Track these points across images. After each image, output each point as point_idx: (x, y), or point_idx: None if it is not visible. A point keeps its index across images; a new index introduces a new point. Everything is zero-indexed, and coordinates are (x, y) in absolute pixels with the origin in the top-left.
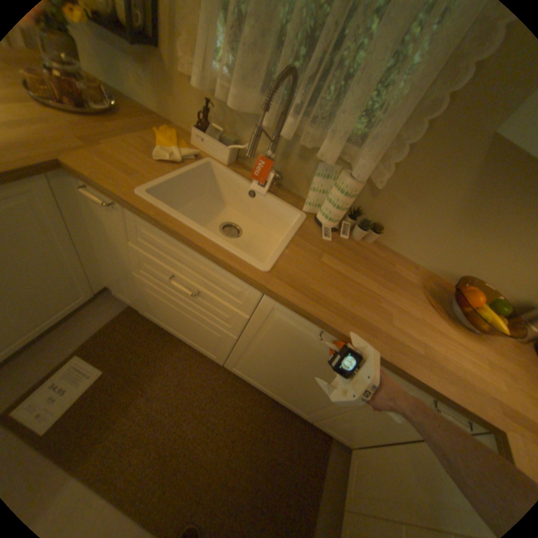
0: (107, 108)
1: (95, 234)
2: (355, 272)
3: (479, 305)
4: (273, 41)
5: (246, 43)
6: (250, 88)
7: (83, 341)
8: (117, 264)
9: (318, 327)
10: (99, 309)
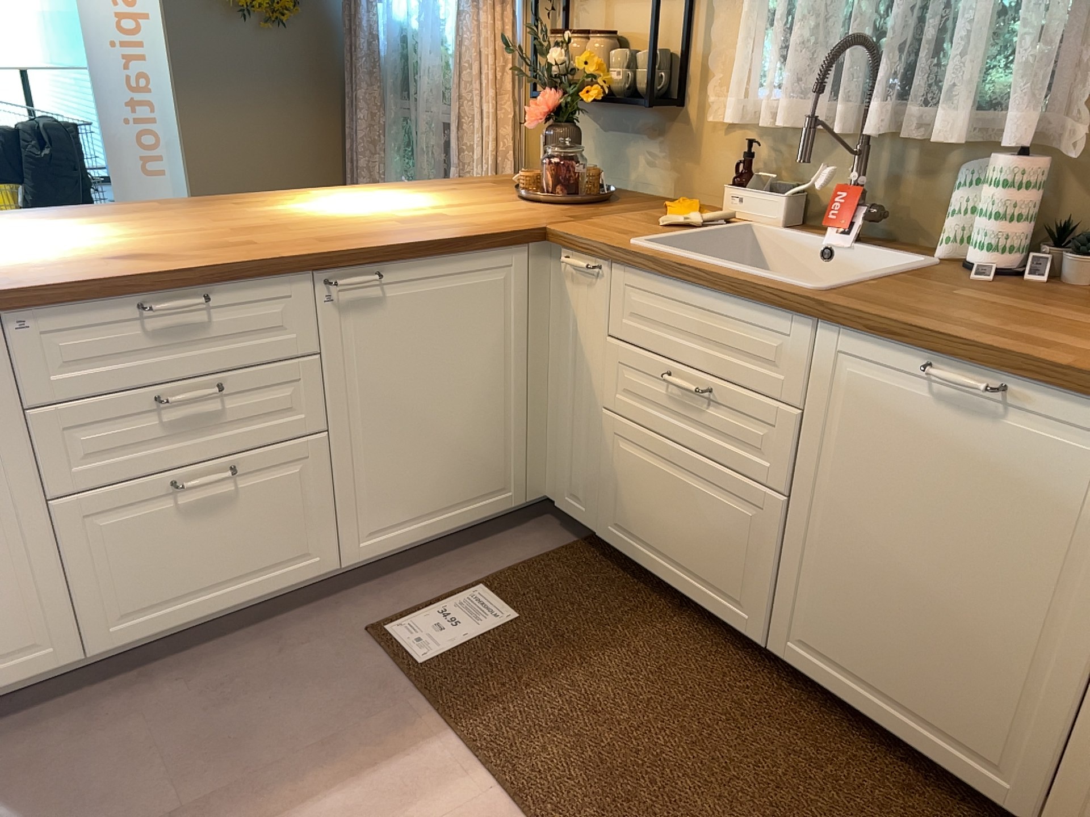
0: (604, 194)
1: (559, 354)
2: (1035, 307)
3: None
4: (834, 29)
5: (802, 51)
6: (806, 94)
7: (495, 570)
8: (581, 402)
9: (919, 356)
10: (527, 535)
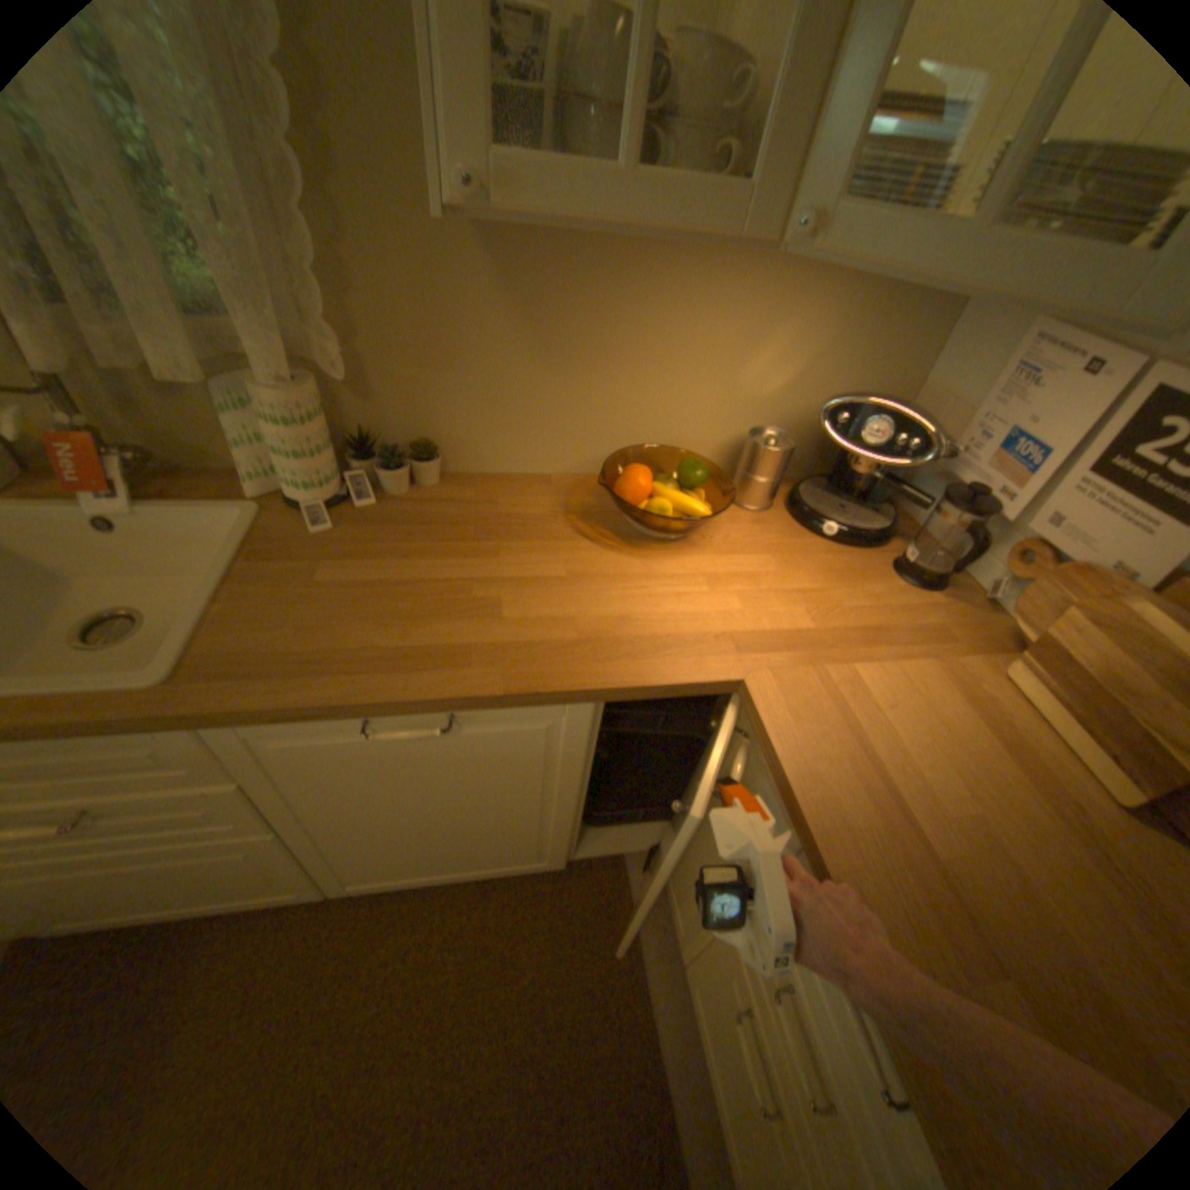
0: None
1: None
2: (402, 563)
3: (641, 493)
4: None
5: None
6: None
7: None
8: None
9: (348, 717)
10: None
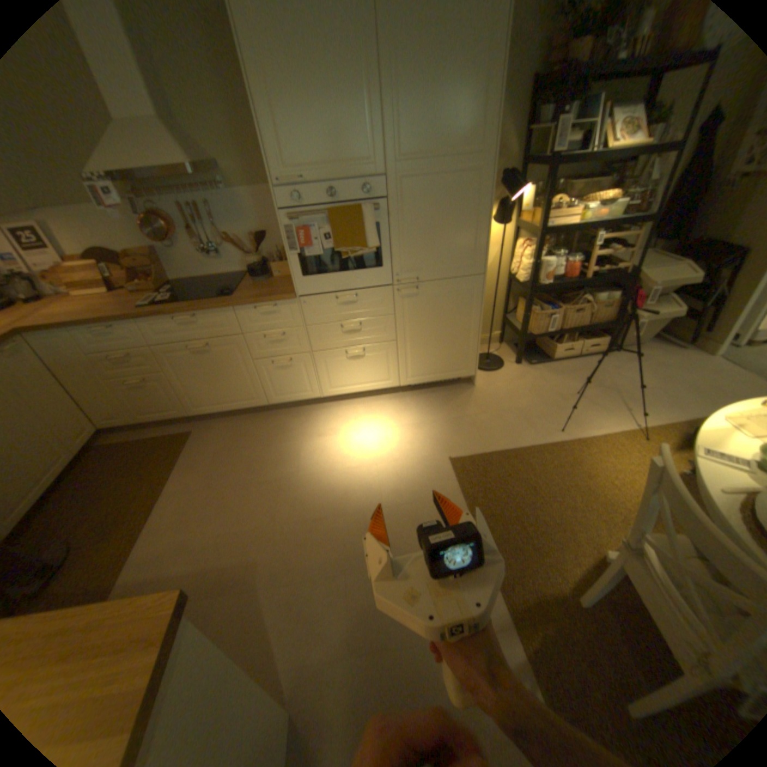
0: None
1: None
2: None
3: None
4: None
5: None
6: None
7: None
8: None
9: None
10: None
